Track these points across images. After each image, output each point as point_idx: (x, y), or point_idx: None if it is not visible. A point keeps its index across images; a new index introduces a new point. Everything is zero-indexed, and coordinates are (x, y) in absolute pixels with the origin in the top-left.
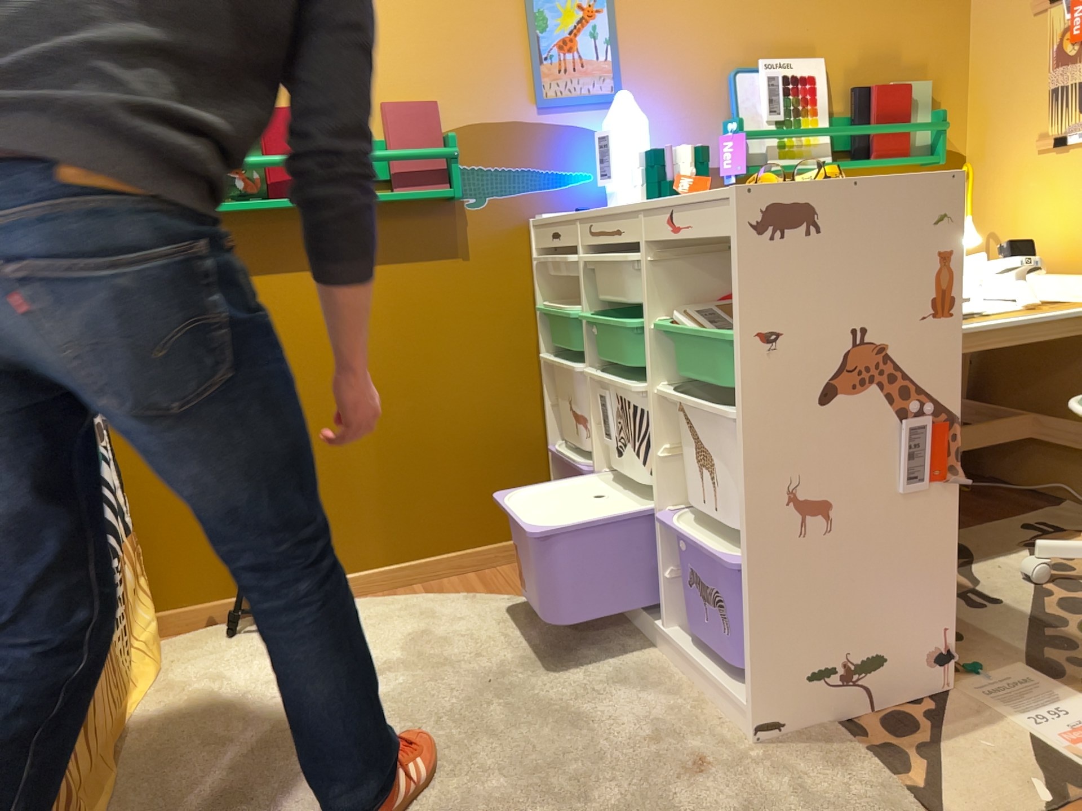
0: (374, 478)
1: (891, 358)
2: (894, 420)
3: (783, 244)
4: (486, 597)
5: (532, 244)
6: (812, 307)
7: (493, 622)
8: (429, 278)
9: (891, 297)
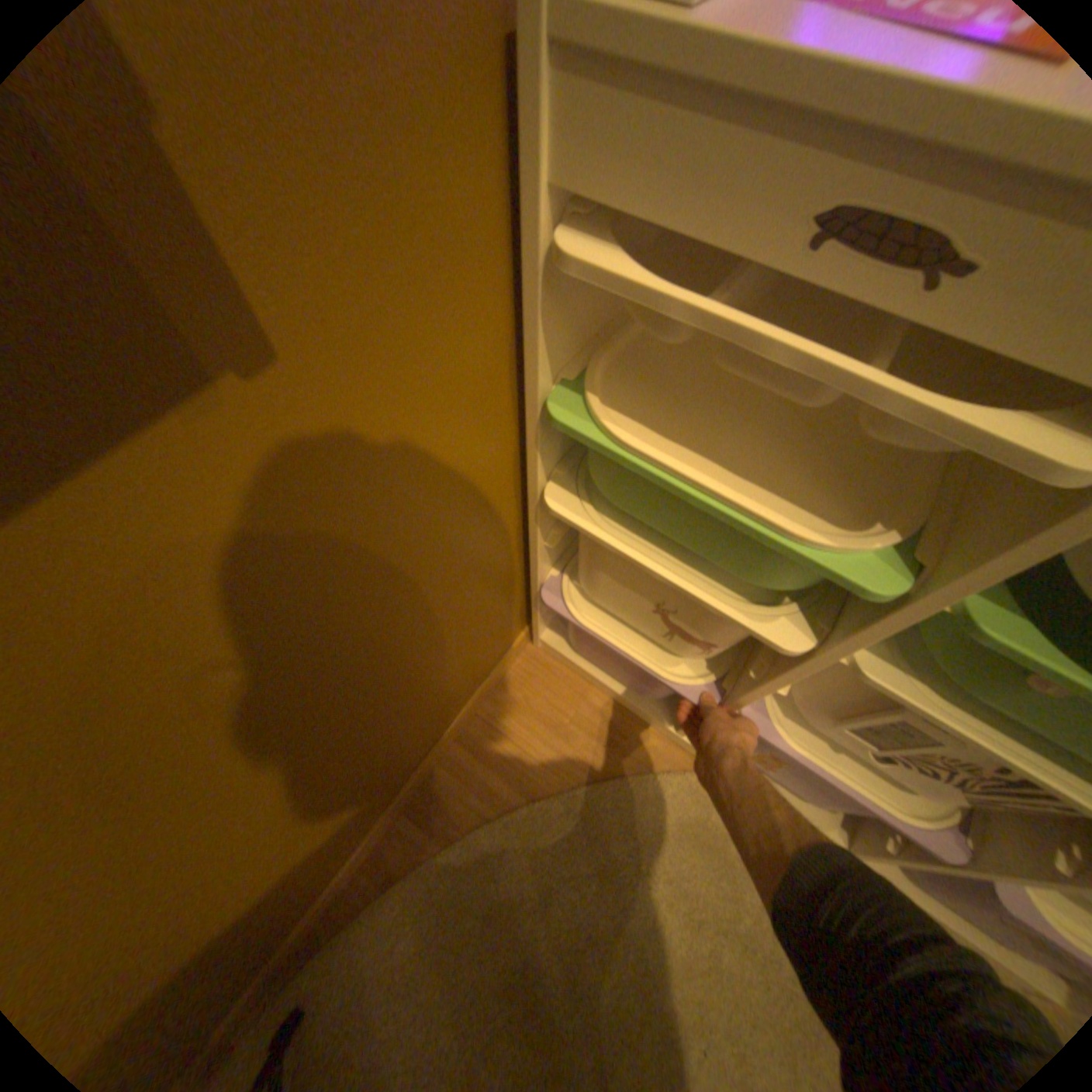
0: (281, 873)
1: None
2: None
3: None
4: (531, 813)
5: (532, 166)
6: None
7: (592, 881)
8: (128, 562)
9: None
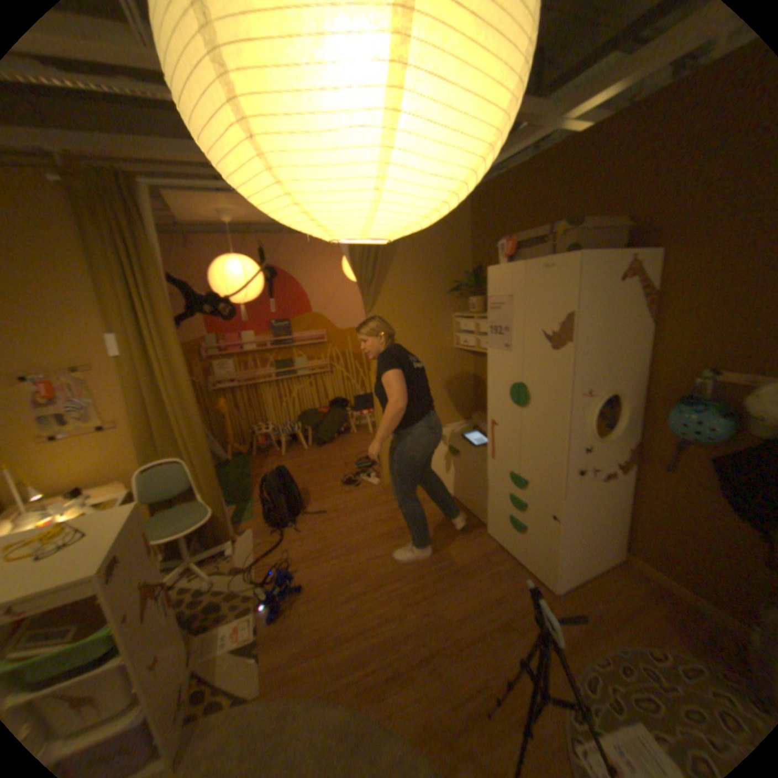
0: None
1: (146, 584)
2: (153, 604)
3: (113, 580)
4: None
5: None
6: (127, 593)
7: None
8: None
9: (139, 564)
